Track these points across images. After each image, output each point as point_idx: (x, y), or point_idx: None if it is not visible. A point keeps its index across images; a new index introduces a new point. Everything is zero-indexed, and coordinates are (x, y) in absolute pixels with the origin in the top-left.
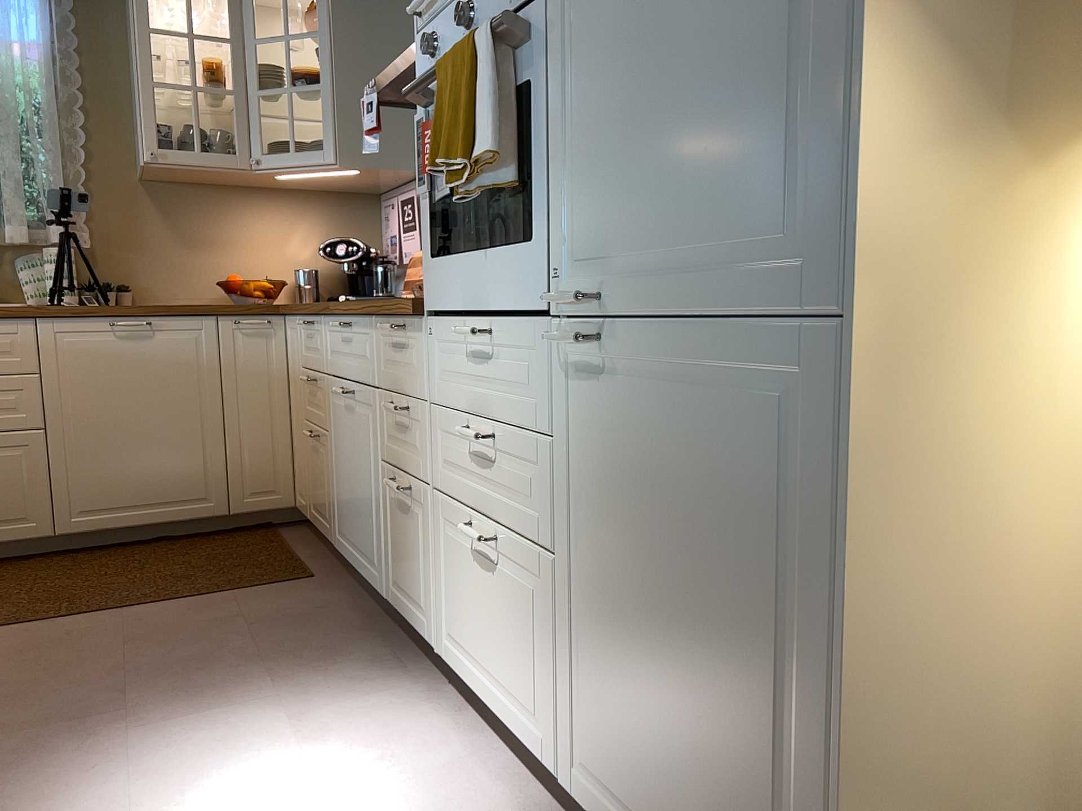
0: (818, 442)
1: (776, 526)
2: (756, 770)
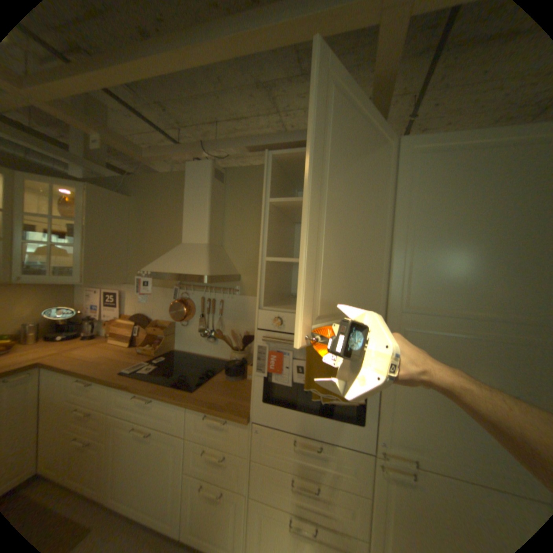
0: None
1: None
2: None
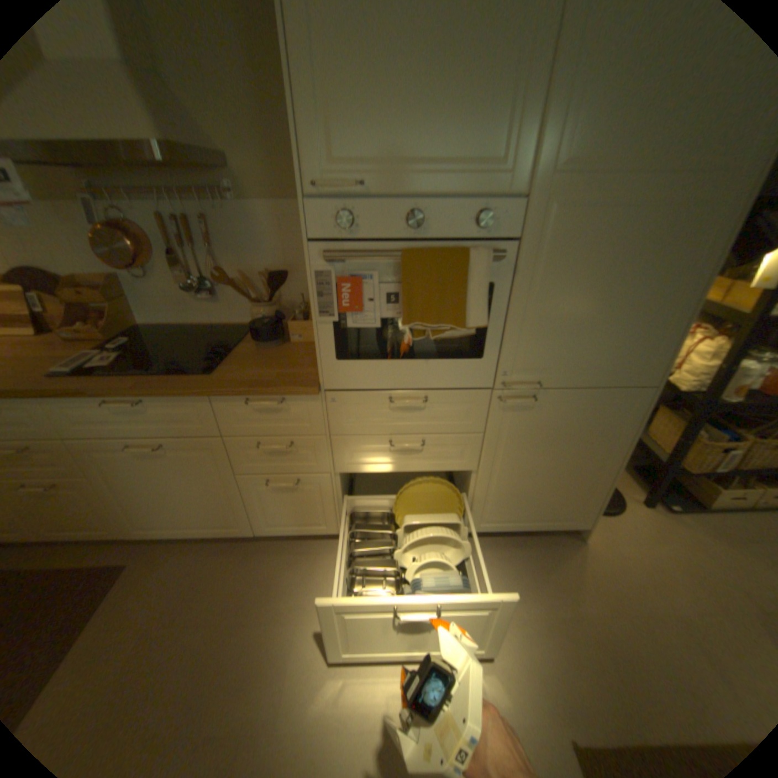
0: (630, 415)
1: (608, 436)
2: (579, 489)
